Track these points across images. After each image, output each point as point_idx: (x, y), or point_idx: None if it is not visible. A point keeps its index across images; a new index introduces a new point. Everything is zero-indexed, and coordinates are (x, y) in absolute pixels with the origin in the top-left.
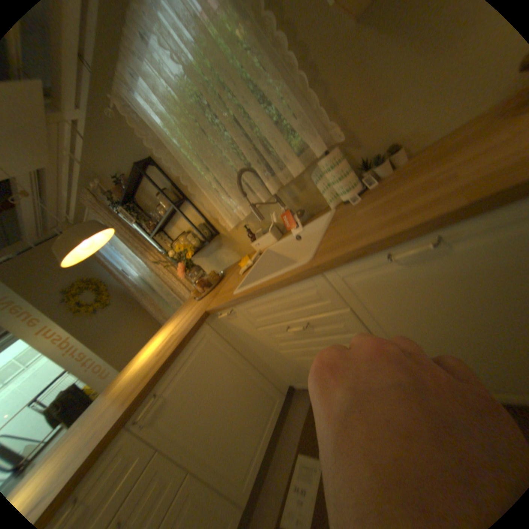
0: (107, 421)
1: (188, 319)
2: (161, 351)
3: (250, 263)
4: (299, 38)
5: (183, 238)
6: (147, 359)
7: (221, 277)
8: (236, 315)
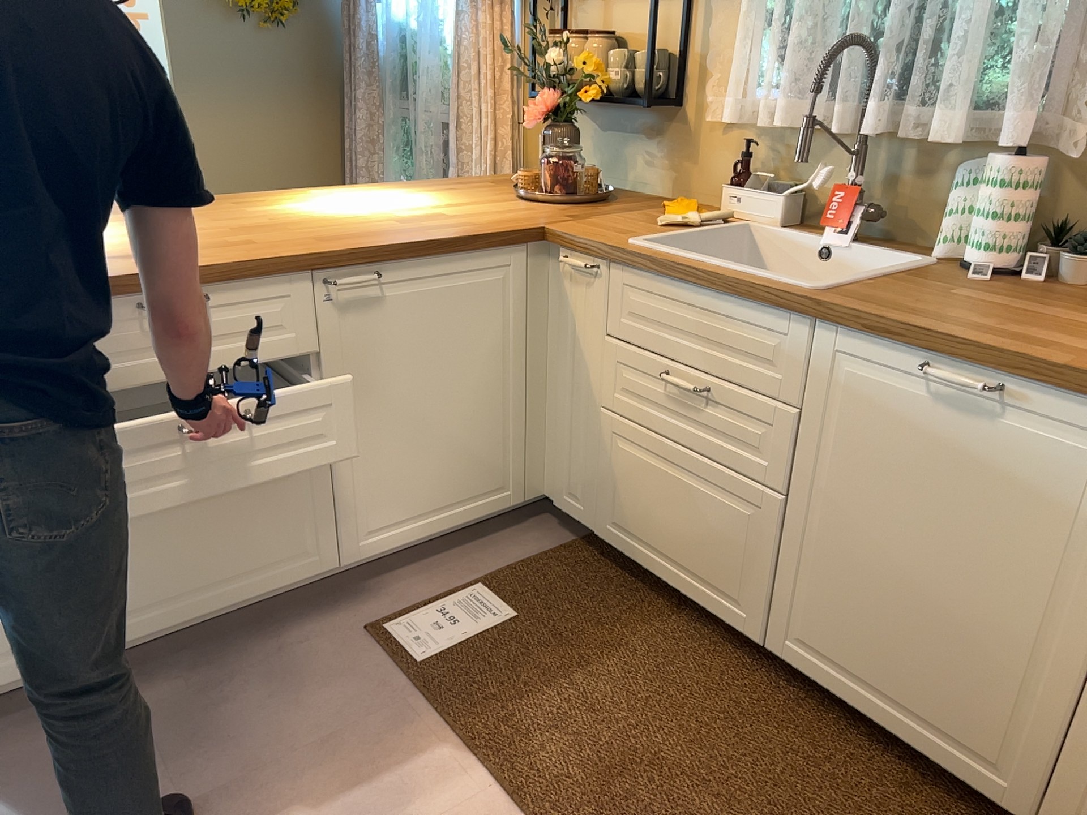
0: (282, 242)
1: (487, 212)
2: (410, 220)
3: (690, 216)
4: None
5: (595, 42)
6: (362, 211)
7: (602, 194)
8: (594, 280)
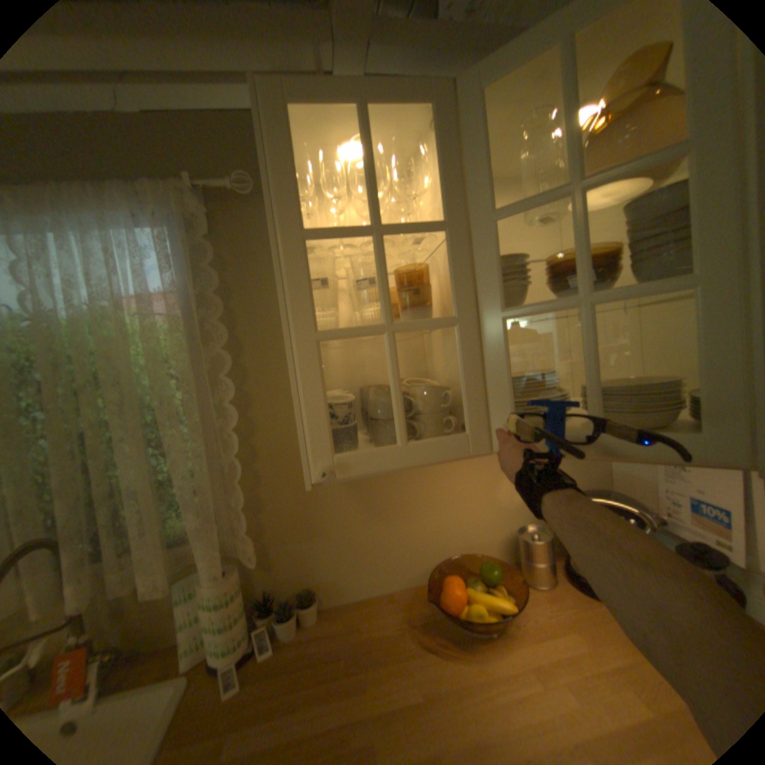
0: None
1: None
2: None
3: None
4: (251, 411)
5: None
6: None
7: None
8: None
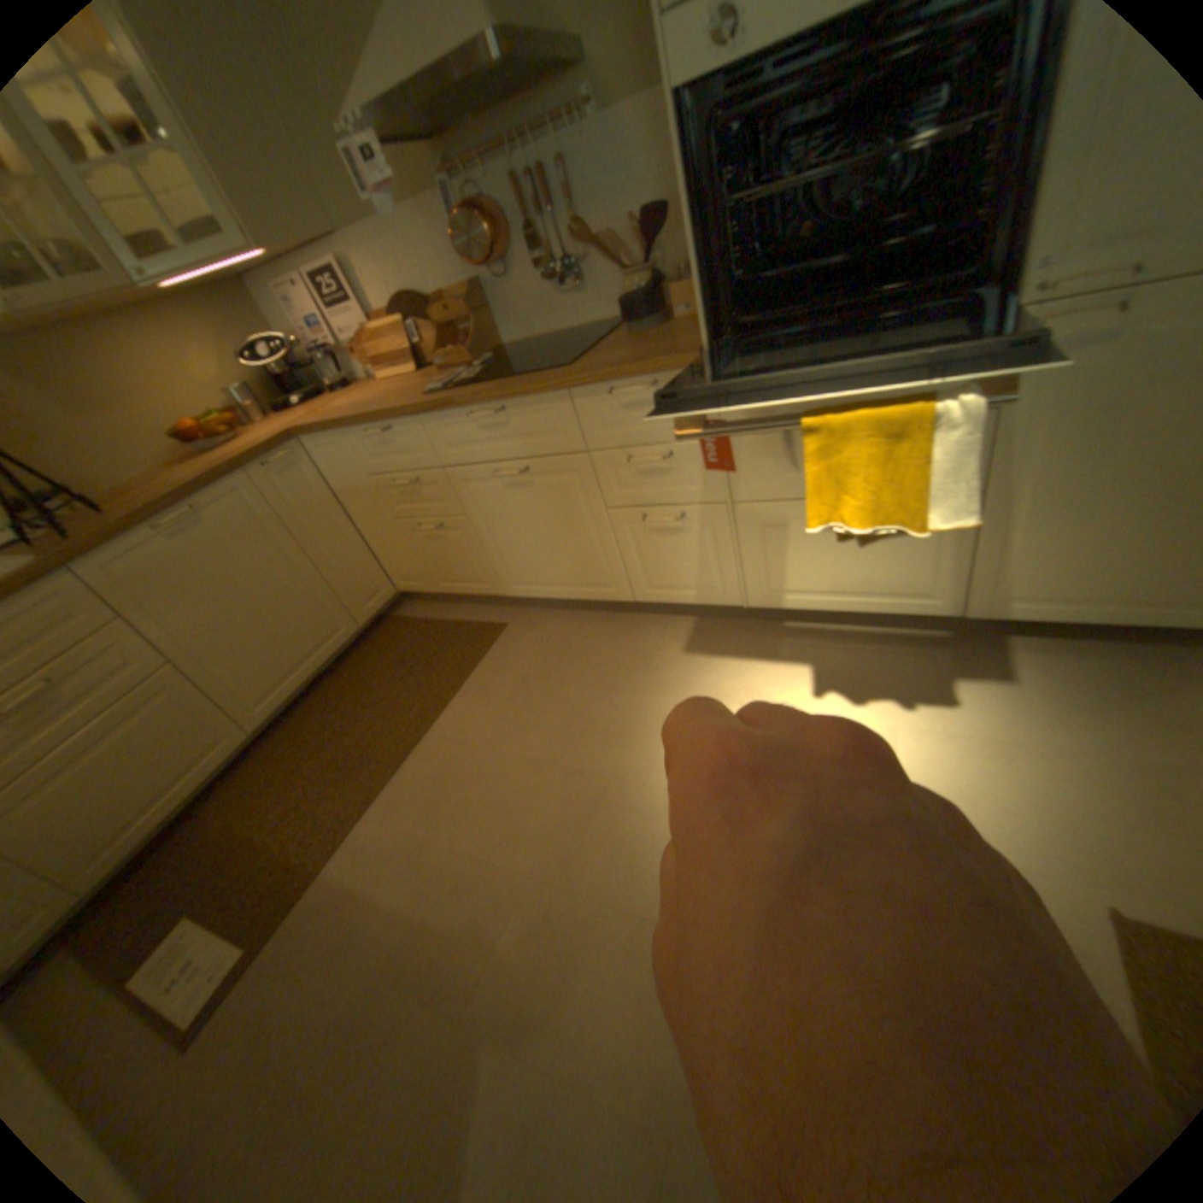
0: None
1: None
2: None
3: None
4: None
5: None
6: None
7: None
8: None
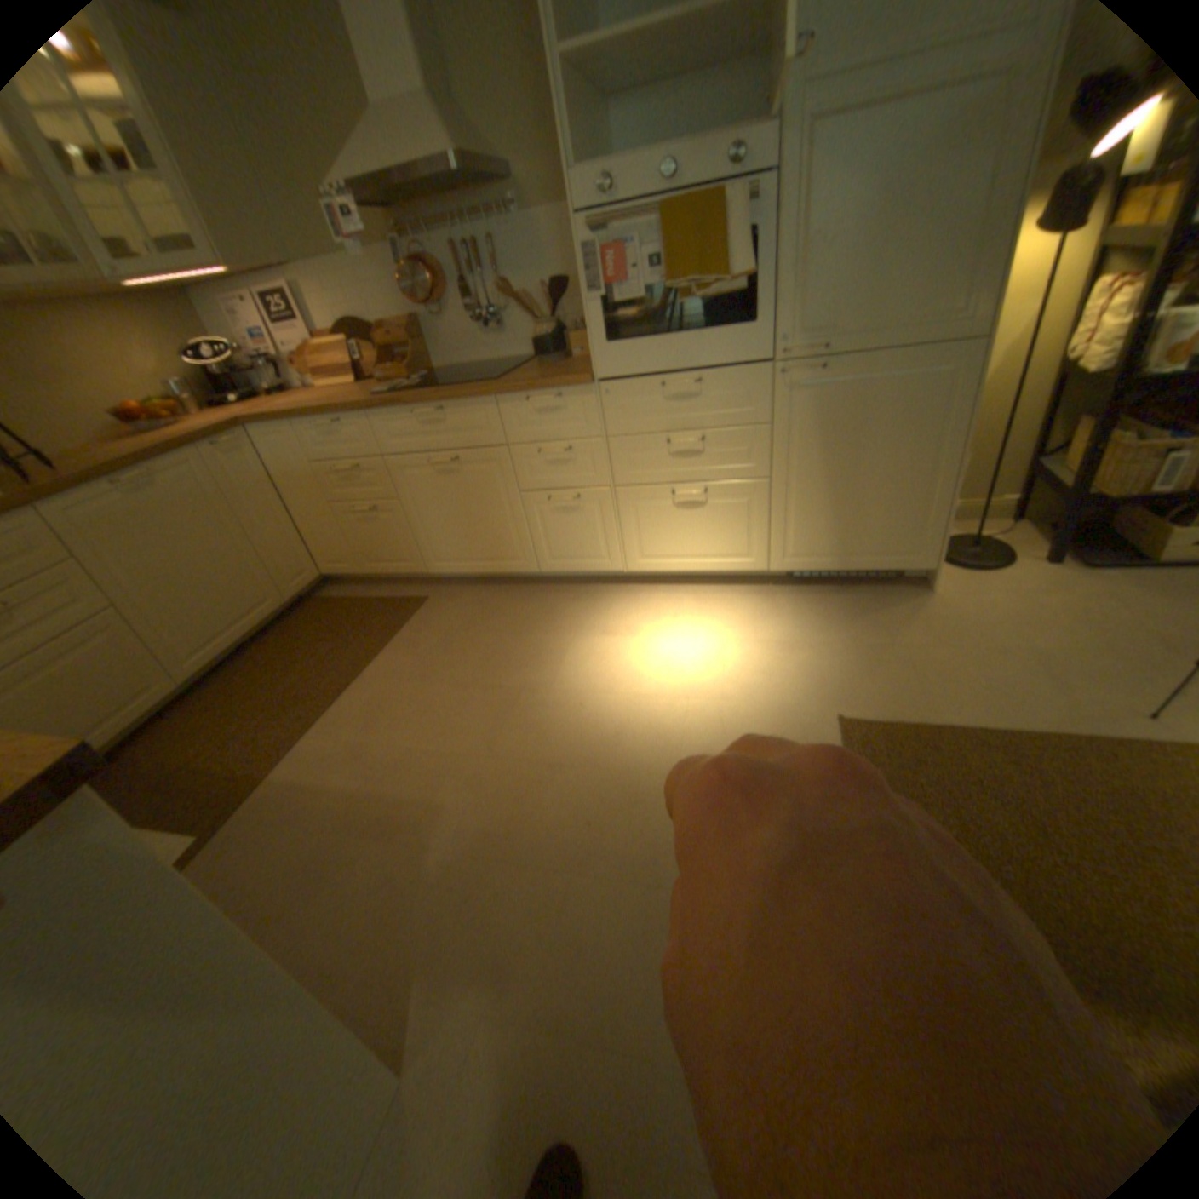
0: None
1: None
2: None
3: None
4: None
5: None
6: None
7: None
8: None
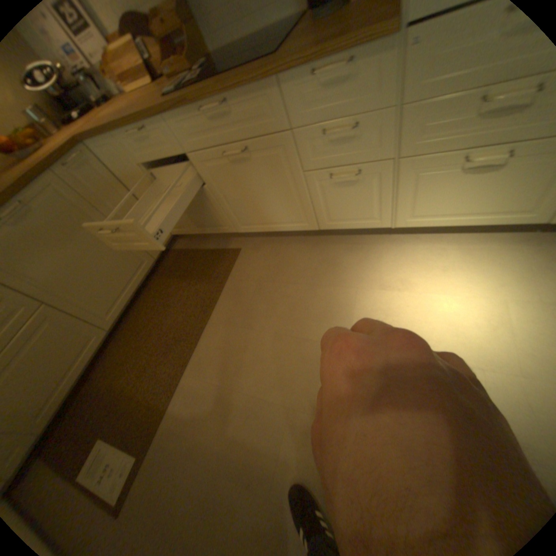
0: None
1: None
2: None
3: None
4: None
5: None
6: None
7: None
8: None
